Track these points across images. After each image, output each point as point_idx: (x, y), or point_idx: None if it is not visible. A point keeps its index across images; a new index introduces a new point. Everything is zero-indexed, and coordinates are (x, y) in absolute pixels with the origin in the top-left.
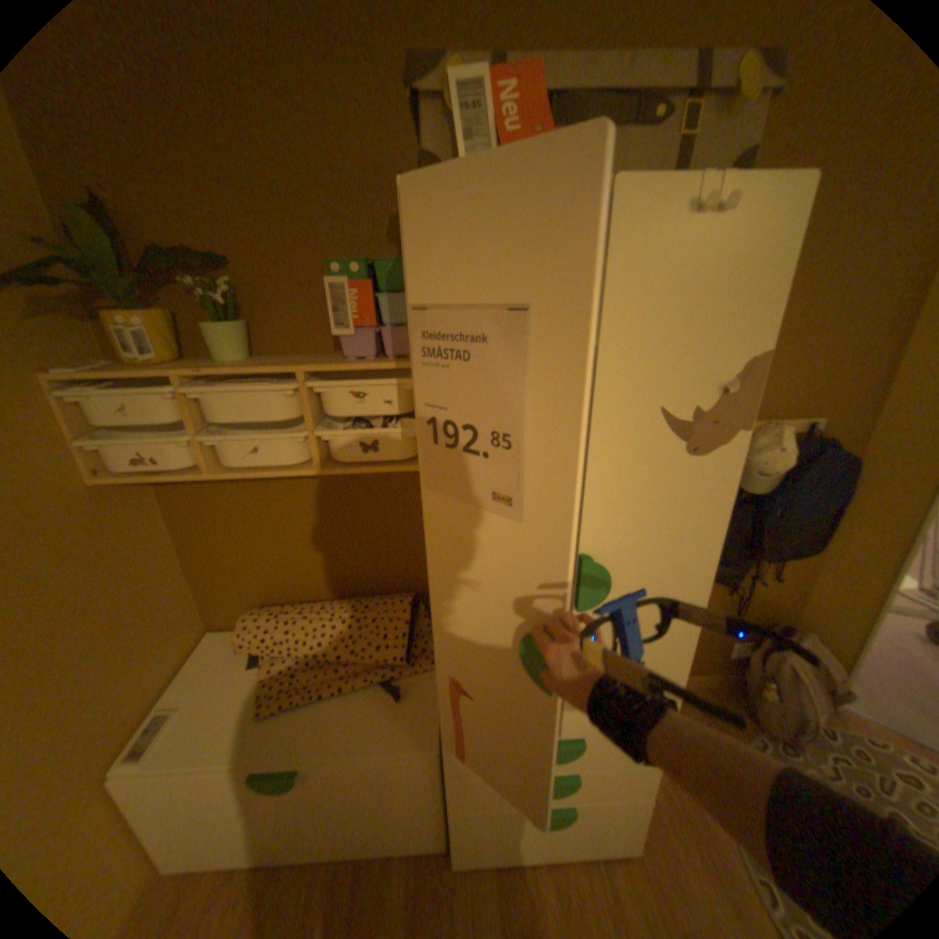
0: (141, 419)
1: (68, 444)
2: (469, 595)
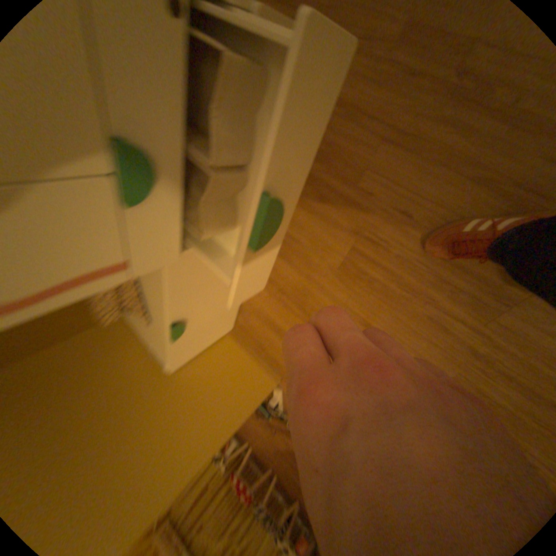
0: None
1: None
2: None
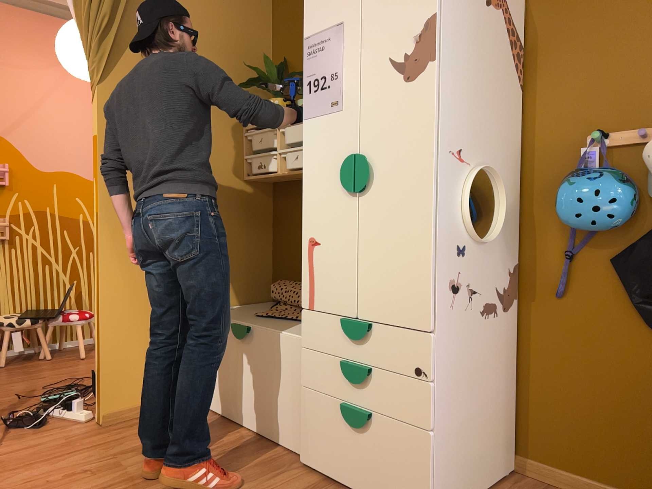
0: (264, 144)
1: (242, 158)
2: (316, 185)
